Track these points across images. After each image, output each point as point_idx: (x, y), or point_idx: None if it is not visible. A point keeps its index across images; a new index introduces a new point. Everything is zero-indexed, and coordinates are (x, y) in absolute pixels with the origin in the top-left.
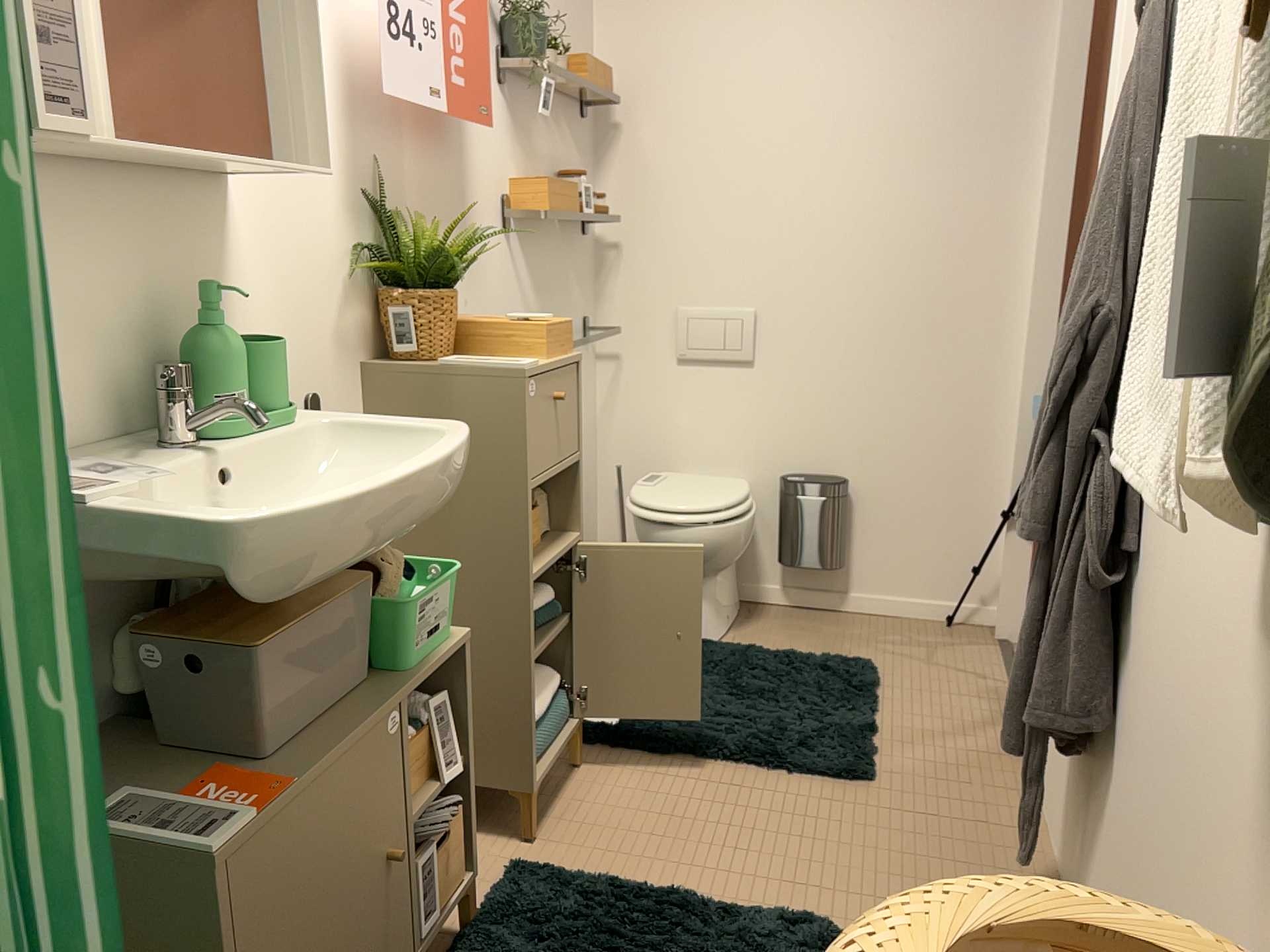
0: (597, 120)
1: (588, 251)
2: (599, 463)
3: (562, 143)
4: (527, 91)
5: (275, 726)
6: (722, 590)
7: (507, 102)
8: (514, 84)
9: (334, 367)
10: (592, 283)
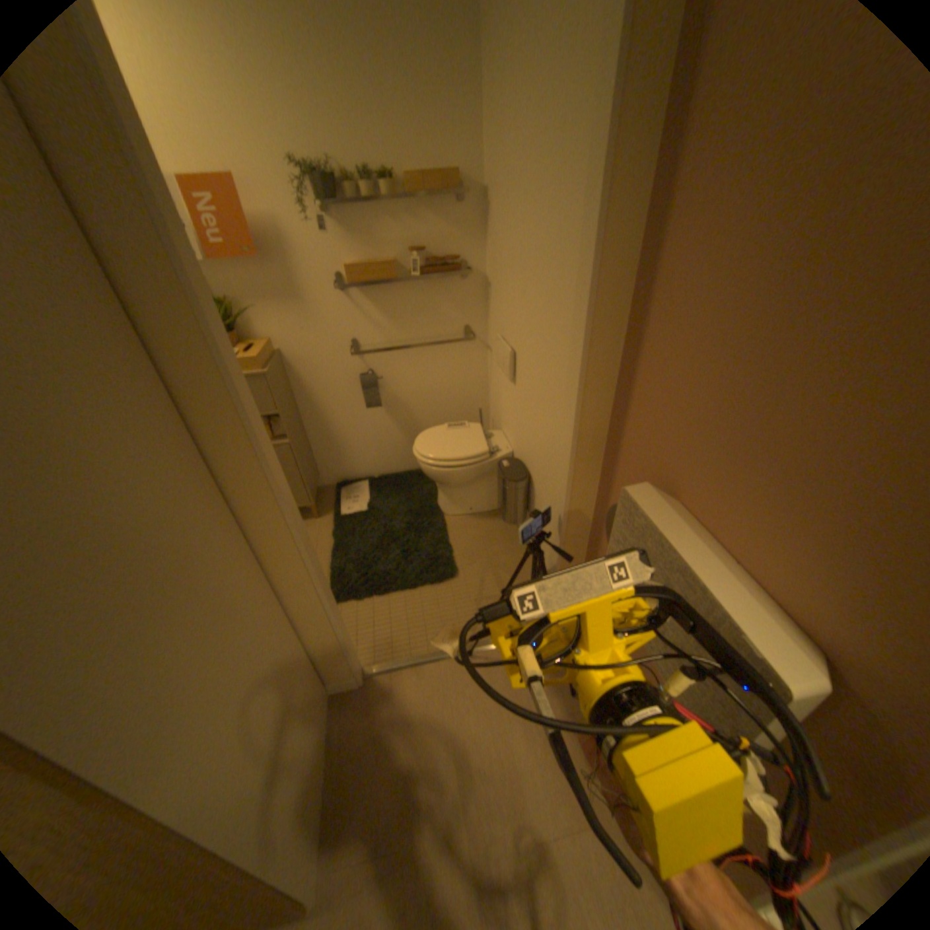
0: (483, 196)
1: (471, 287)
2: (489, 404)
3: (422, 225)
4: (362, 205)
5: None
6: (462, 495)
7: (333, 220)
8: (341, 206)
9: None
10: (479, 306)
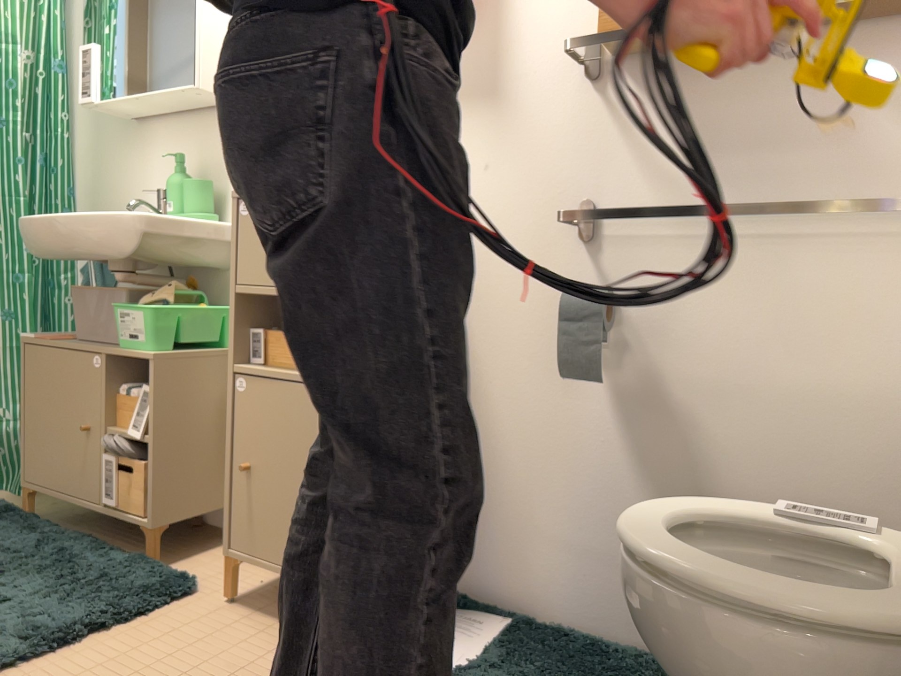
0: None
1: None
2: None
3: None
4: None
5: (86, 327)
6: None
7: None
8: None
9: None
10: None
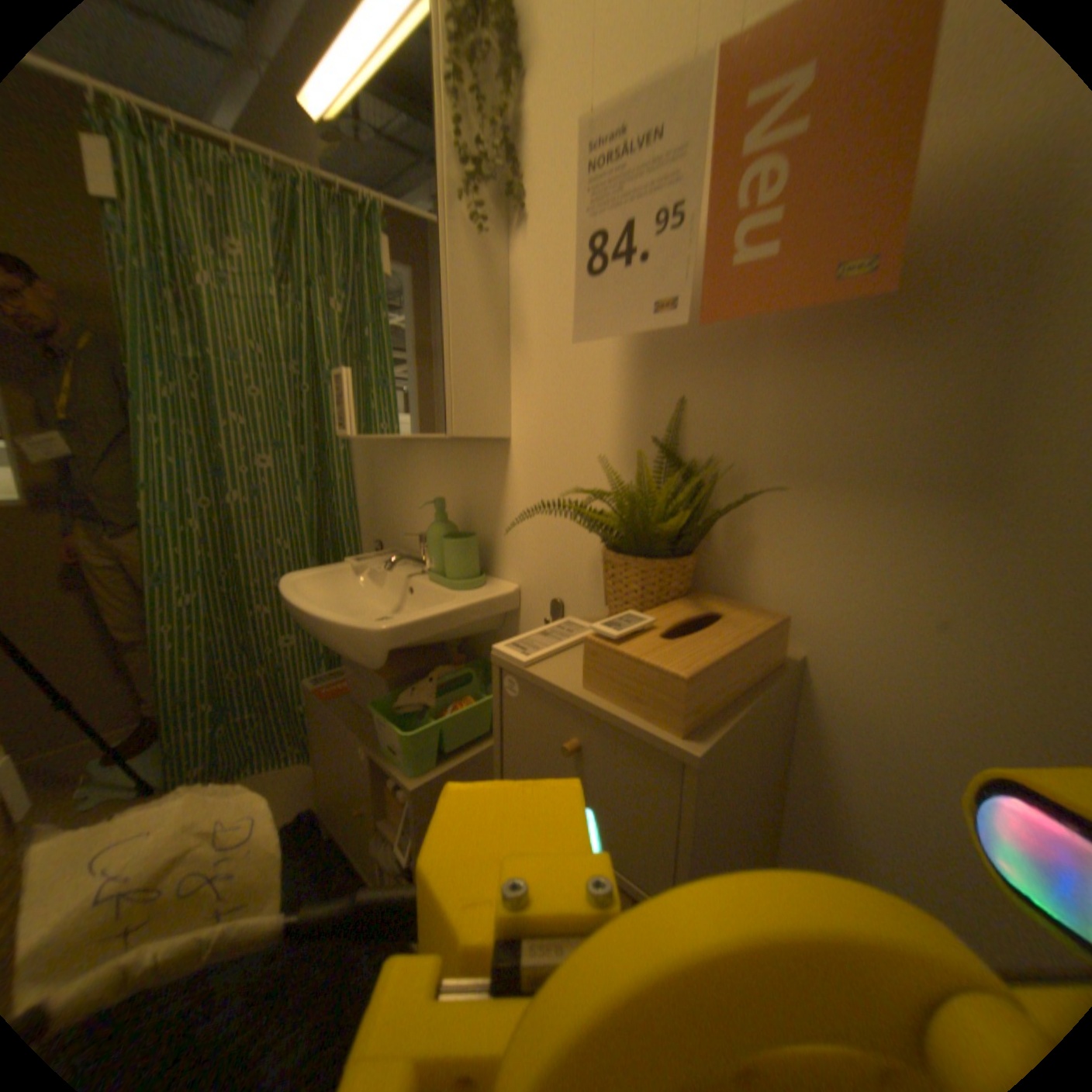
0: None
1: None
2: None
3: None
4: None
5: (349, 690)
6: None
7: None
8: None
9: (584, 591)
10: None
